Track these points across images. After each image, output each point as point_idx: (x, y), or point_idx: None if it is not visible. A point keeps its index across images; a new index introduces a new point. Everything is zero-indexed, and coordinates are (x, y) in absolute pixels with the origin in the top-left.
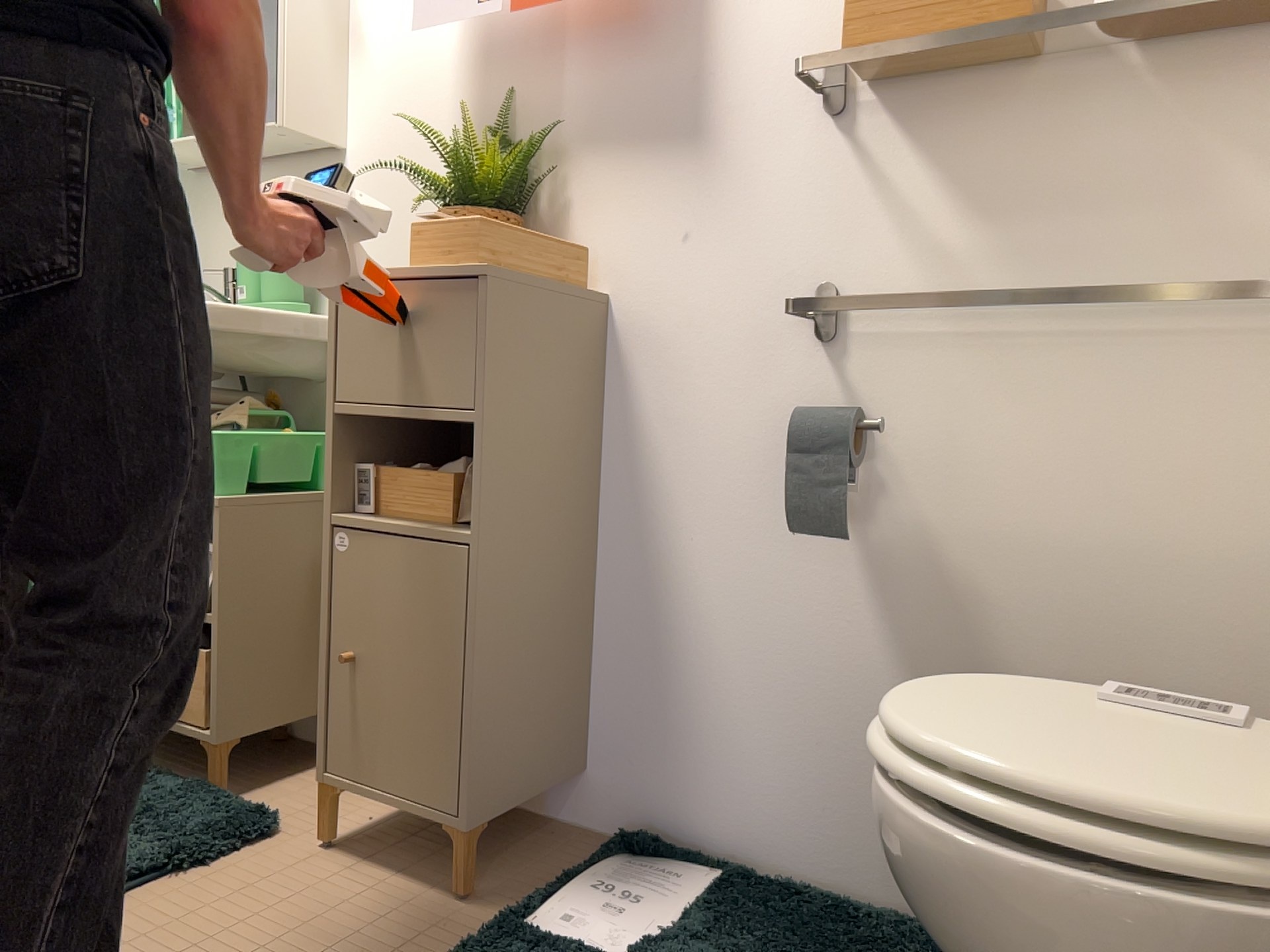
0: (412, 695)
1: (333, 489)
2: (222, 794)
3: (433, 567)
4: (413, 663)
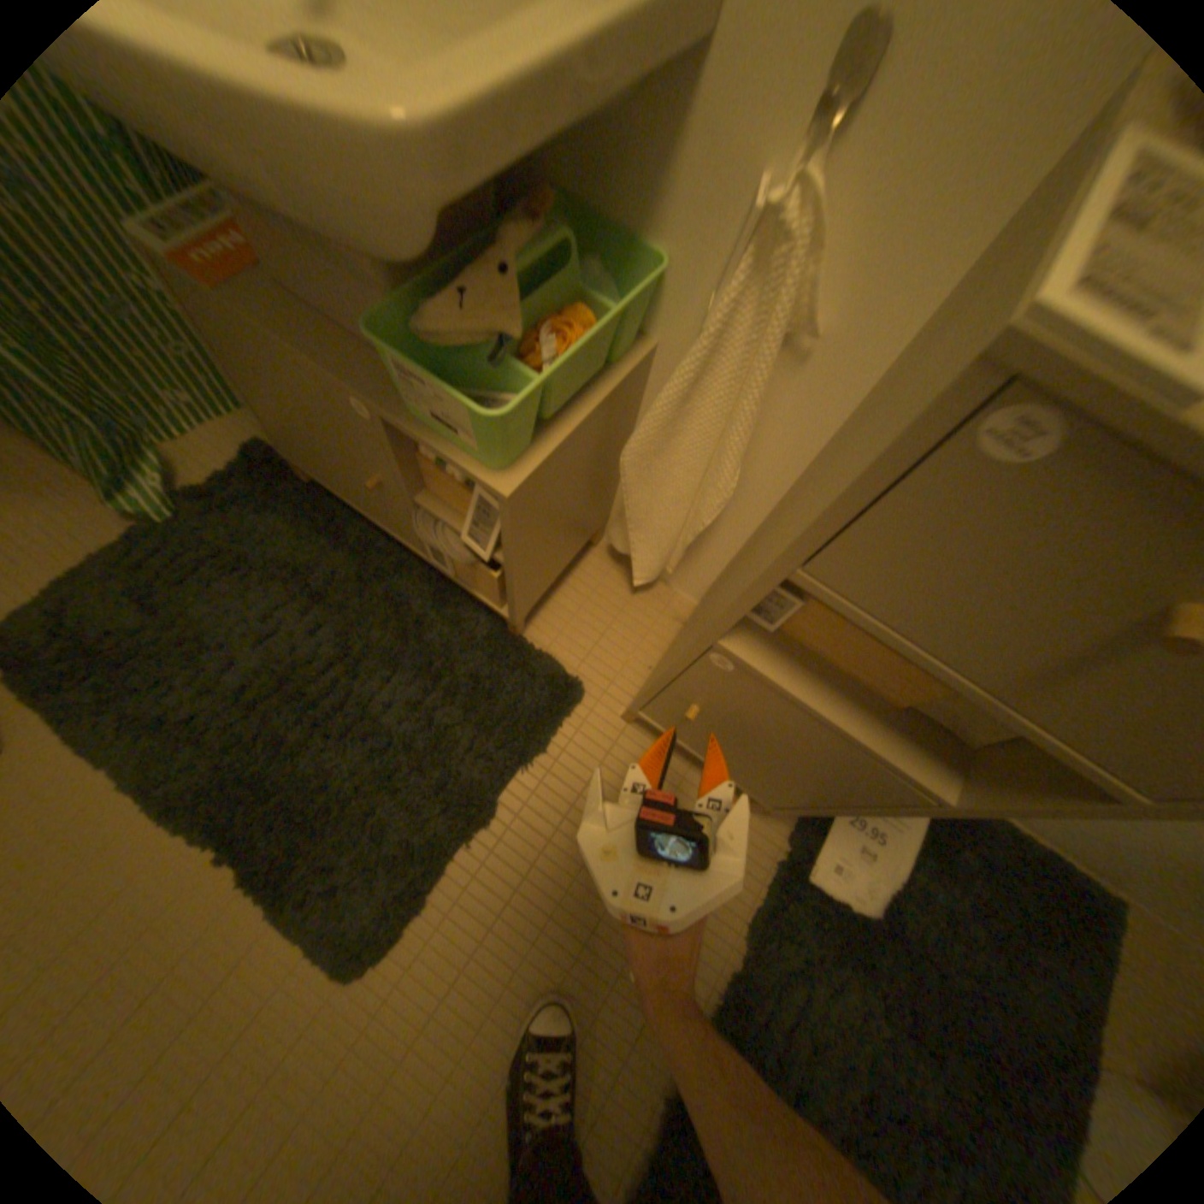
0: (767, 766)
1: (736, 622)
2: (530, 653)
3: (869, 769)
4: (782, 763)
